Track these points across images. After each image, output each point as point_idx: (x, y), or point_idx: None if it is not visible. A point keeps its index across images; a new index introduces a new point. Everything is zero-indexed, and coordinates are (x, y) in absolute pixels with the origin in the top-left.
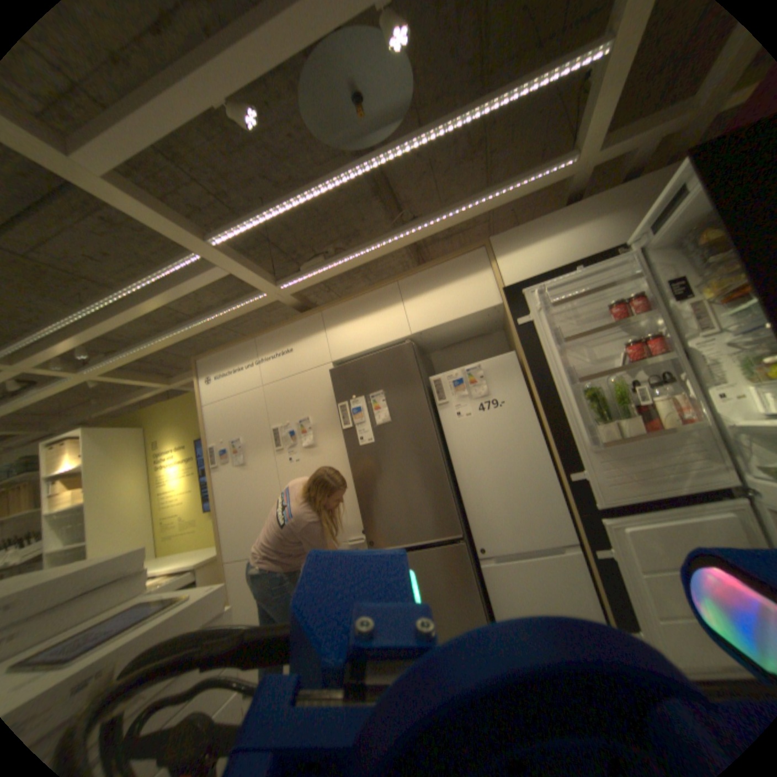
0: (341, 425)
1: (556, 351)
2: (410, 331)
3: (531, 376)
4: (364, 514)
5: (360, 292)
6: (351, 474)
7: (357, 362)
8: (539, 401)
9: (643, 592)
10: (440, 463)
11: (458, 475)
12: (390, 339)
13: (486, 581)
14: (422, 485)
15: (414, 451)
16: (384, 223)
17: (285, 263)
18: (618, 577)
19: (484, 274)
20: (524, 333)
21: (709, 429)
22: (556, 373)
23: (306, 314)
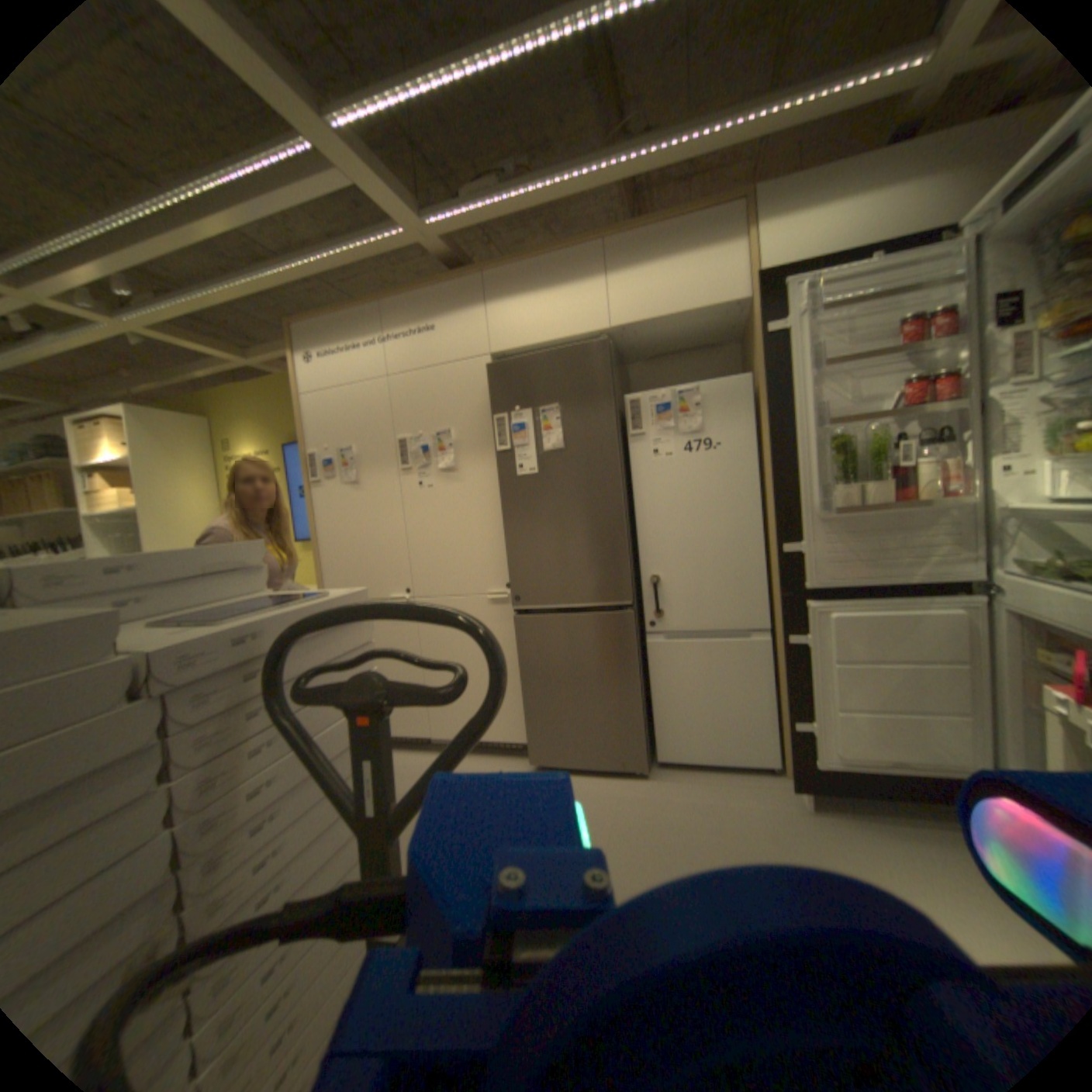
0: (494, 446)
1: (810, 379)
2: (610, 323)
3: (765, 413)
4: (513, 563)
5: (545, 249)
6: (501, 513)
7: (528, 359)
8: (768, 449)
9: (830, 683)
10: (620, 512)
11: (640, 531)
12: (579, 330)
13: (649, 657)
14: (592, 536)
15: (588, 493)
16: (599, 132)
17: (434, 181)
18: (807, 666)
19: (736, 246)
20: (773, 346)
21: (973, 510)
22: (802, 410)
23: (460, 274)
